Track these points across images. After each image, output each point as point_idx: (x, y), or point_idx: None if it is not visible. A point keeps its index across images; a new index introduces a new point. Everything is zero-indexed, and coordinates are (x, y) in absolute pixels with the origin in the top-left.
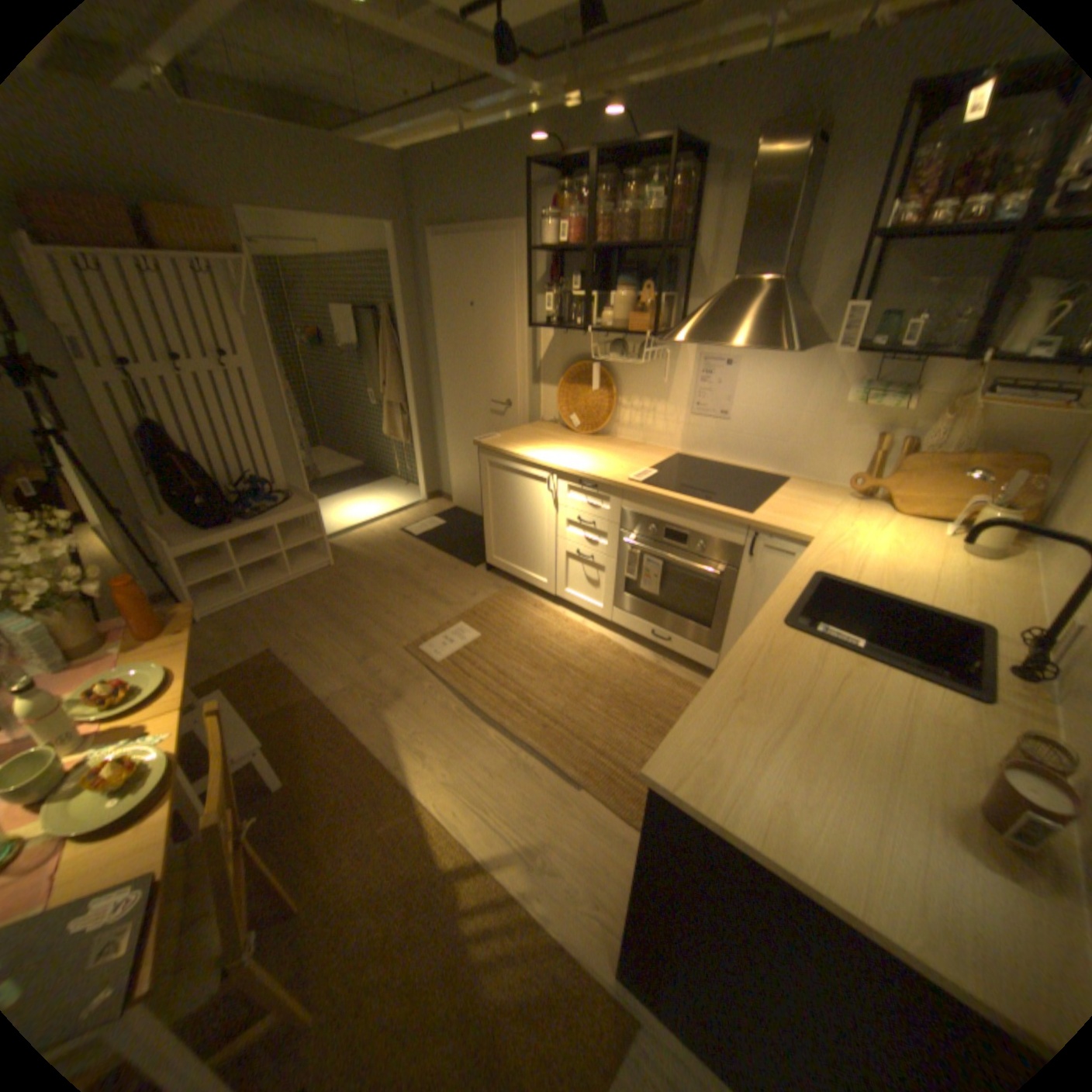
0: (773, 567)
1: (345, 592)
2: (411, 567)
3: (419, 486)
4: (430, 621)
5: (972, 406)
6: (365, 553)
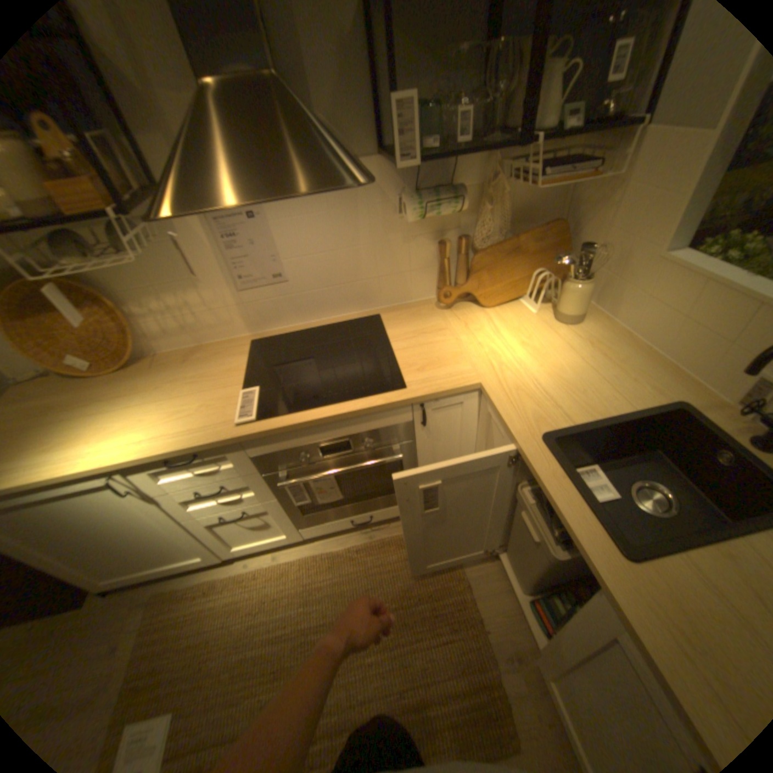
0: (444, 419)
1: None
2: None
3: None
4: None
5: (500, 190)
6: None
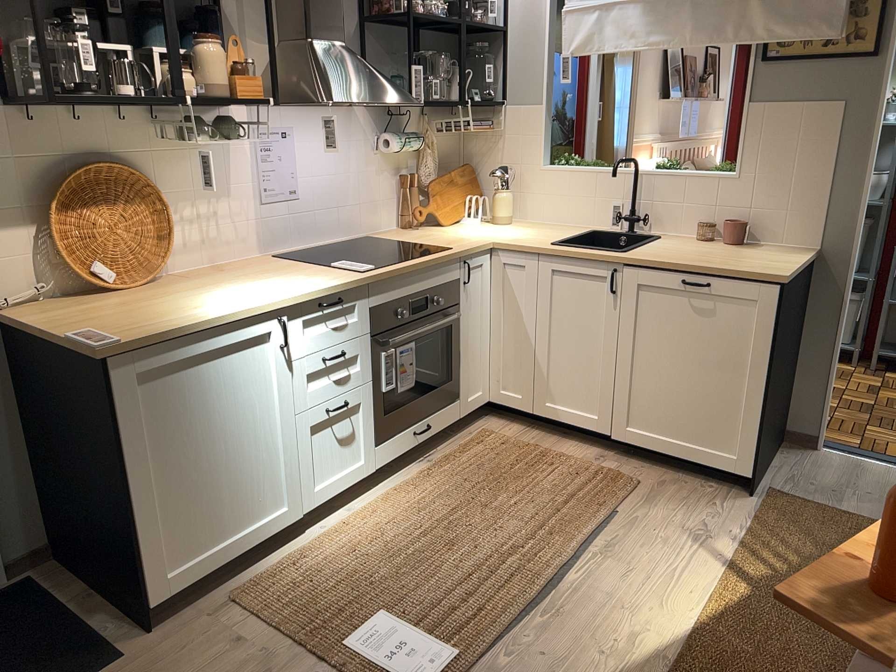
0: (475, 283)
1: None
2: None
3: None
4: None
5: (430, 142)
6: None
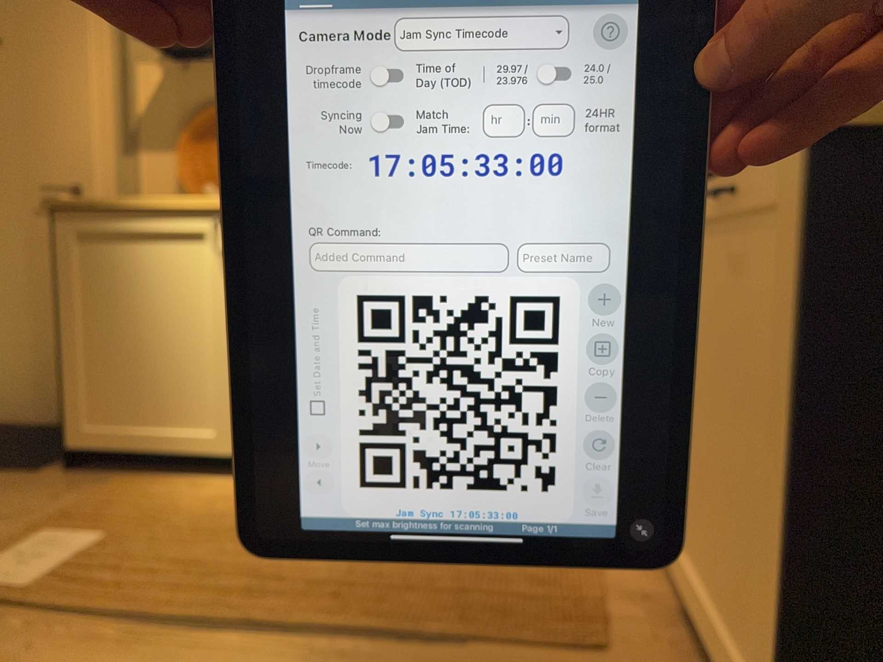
0: None
1: None
2: None
3: None
4: None
5: None
6: None
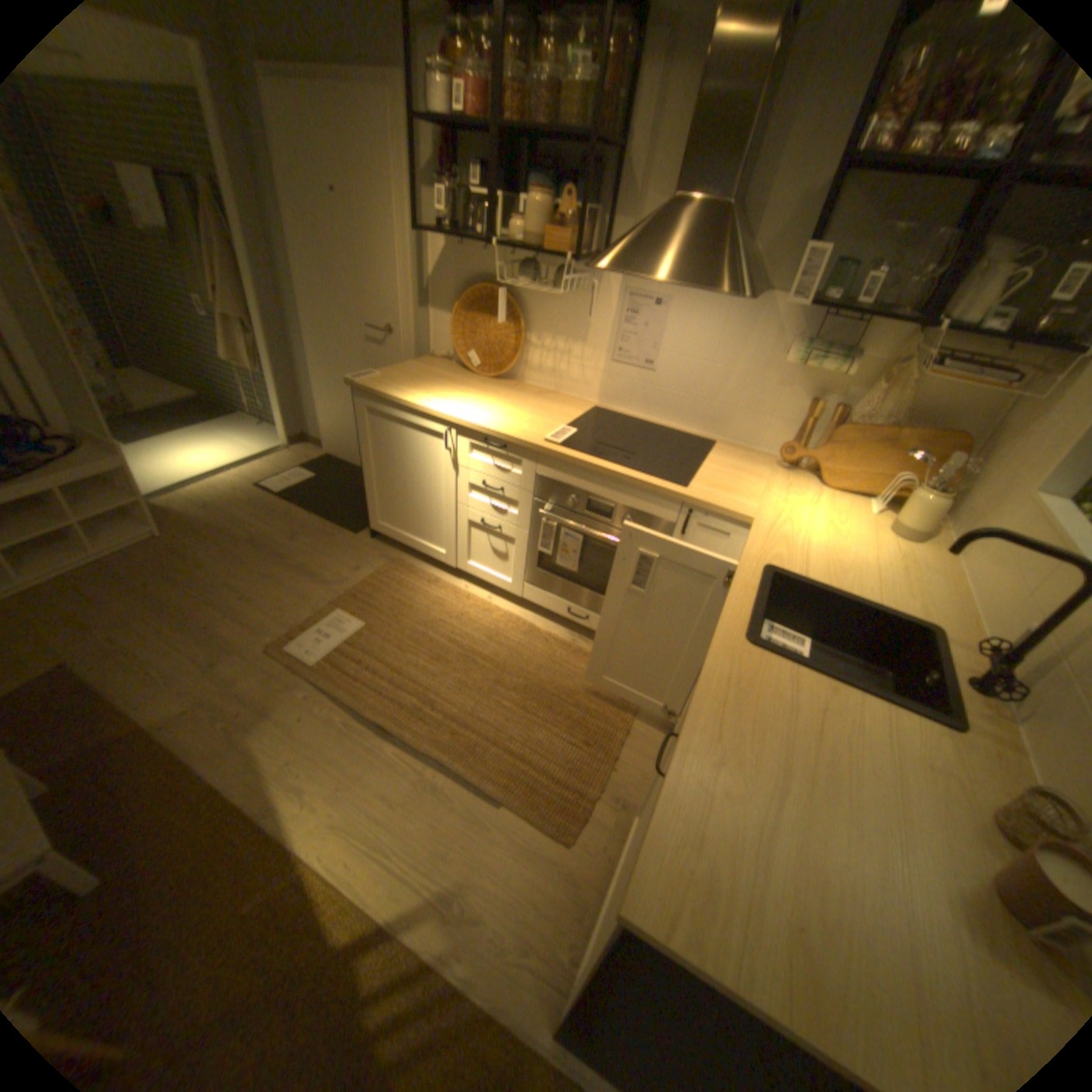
0: (705, 546)
1: (179, 573)
2: (272, 536)
3: (277, 427)
4: (302, 607)
5: (907, 376)
6: (206, 518)
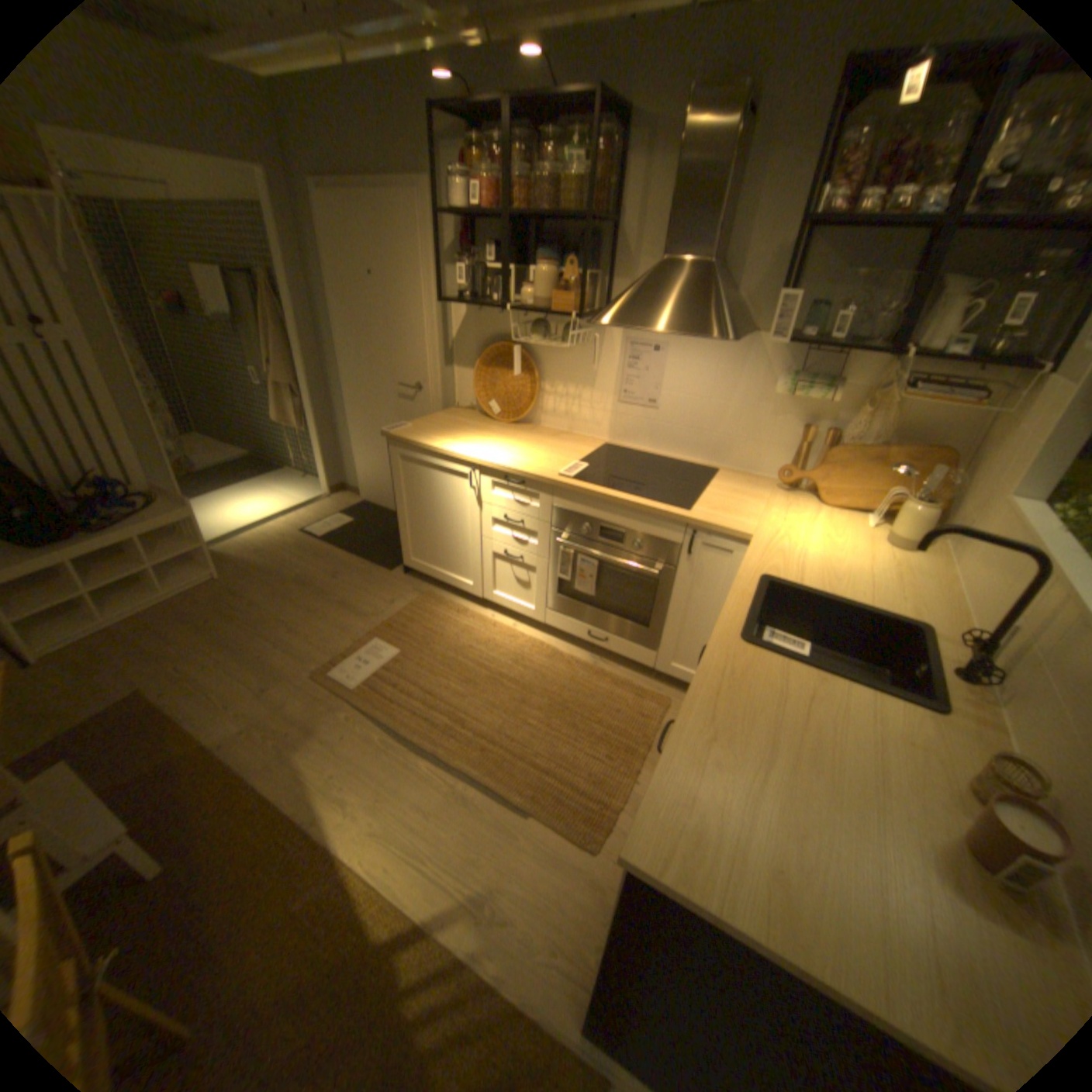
0: (711, 564)
1: (234, 610)
2: (315, 575)
3: (319, 478)
4: (342, 638)
5: (890, 399)
6: (257, 561)
